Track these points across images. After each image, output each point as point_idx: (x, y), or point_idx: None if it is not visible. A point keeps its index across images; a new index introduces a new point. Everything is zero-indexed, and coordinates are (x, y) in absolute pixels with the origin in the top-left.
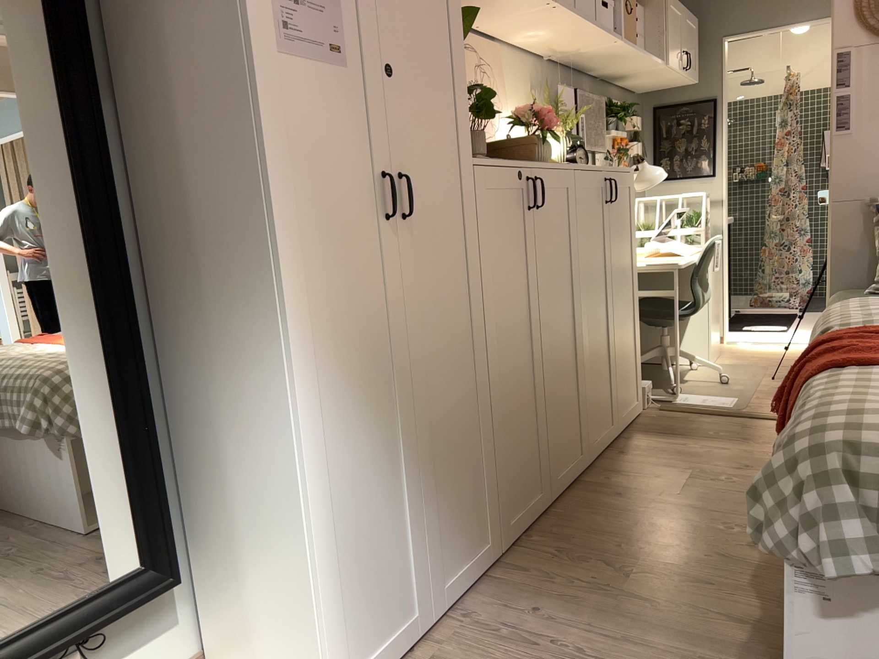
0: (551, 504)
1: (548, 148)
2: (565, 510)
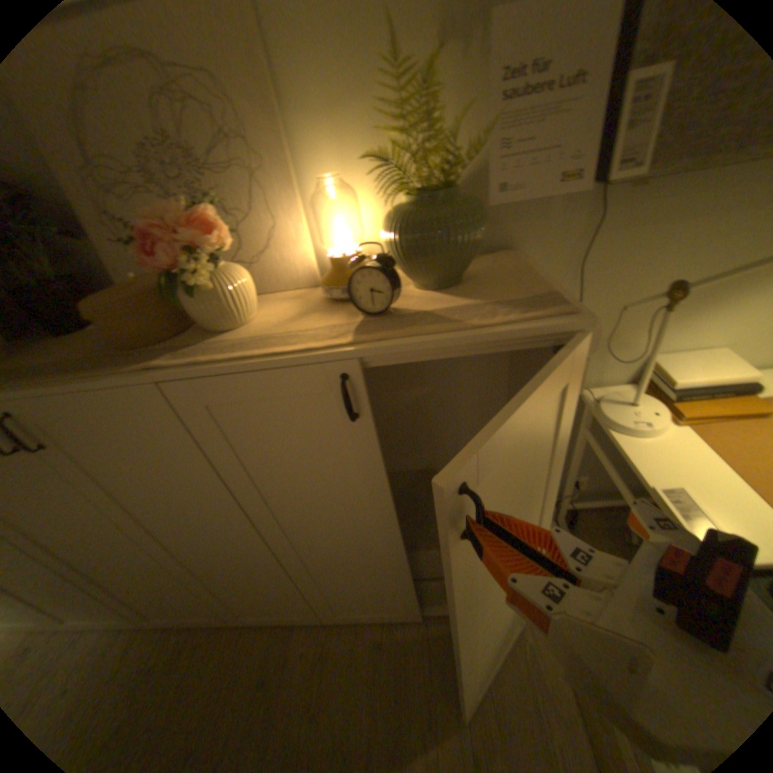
0: (234, 628)
1: (218, 298)
2: (225, 646)
